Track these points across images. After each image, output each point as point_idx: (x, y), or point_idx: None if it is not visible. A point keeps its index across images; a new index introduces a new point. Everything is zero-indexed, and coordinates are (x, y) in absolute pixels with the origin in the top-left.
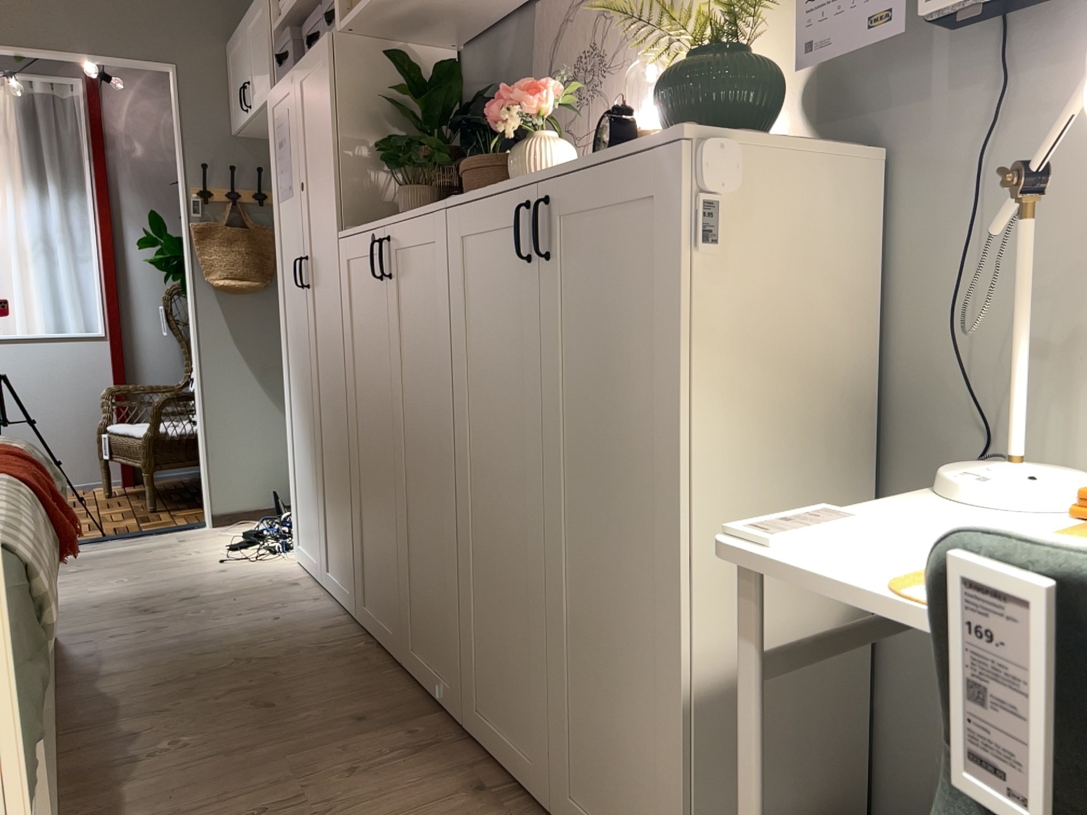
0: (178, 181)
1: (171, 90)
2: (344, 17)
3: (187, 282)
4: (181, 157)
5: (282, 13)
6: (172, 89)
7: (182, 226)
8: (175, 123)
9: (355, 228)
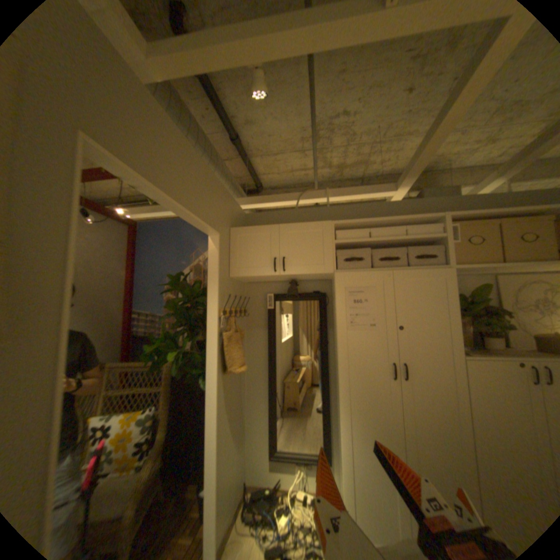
0: (208, 305)
1: (209, 248)
2: (462, 266)
3: (207, 373)
4: (217, 290)
5: (336, 237)
6: (213, 247)
7: (208, 335)
8: (213, 268)
9: (479, 356)
